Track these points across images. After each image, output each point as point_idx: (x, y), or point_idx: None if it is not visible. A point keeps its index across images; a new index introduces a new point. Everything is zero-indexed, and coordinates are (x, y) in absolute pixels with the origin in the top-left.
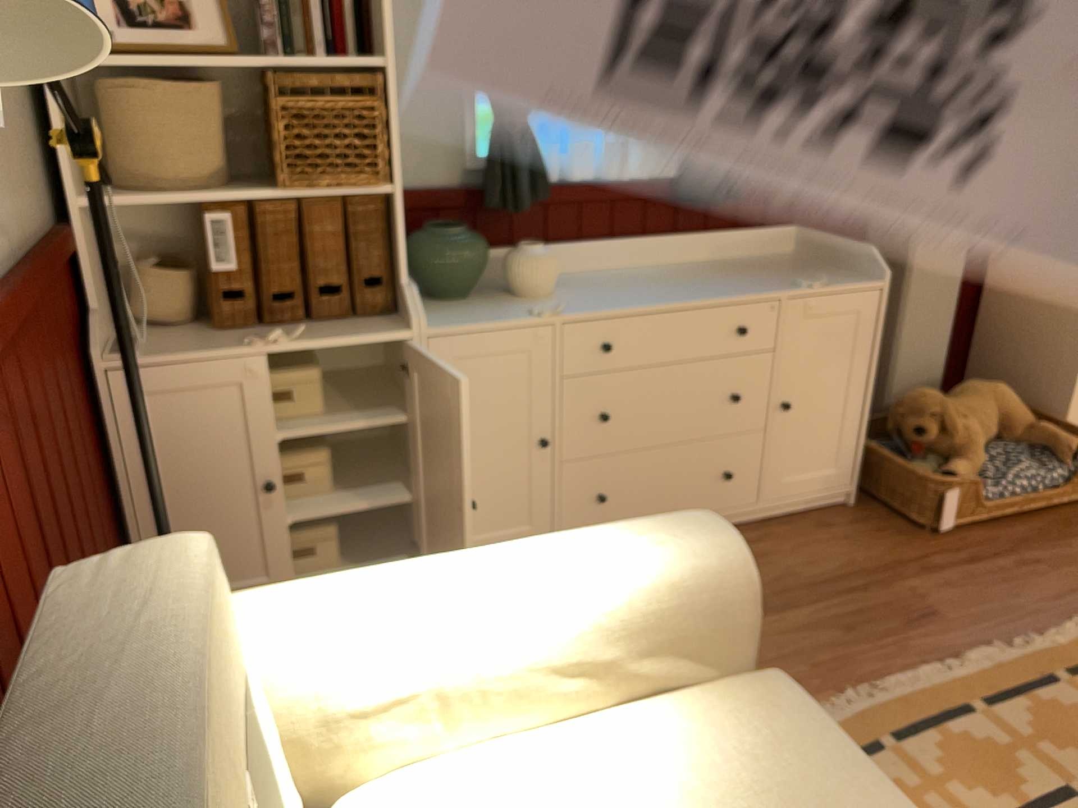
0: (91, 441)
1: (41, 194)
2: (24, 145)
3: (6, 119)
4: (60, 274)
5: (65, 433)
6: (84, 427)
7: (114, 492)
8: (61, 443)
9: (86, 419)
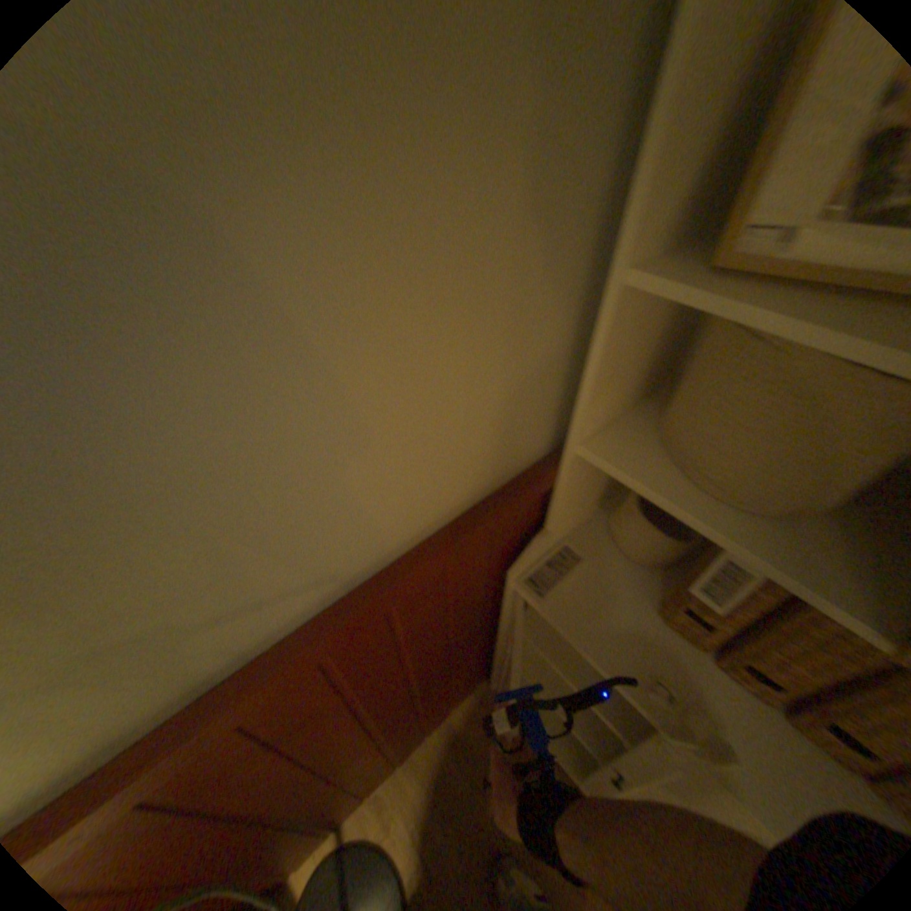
0: (482, 618)
1: (539, 434)
2: (526, 394)
3: (472, 392)
4: (514, 515)
5: (411, 661)
6: (470, 621)
7: (497, 633)
8: (388, 680)
9: (483, 608)
